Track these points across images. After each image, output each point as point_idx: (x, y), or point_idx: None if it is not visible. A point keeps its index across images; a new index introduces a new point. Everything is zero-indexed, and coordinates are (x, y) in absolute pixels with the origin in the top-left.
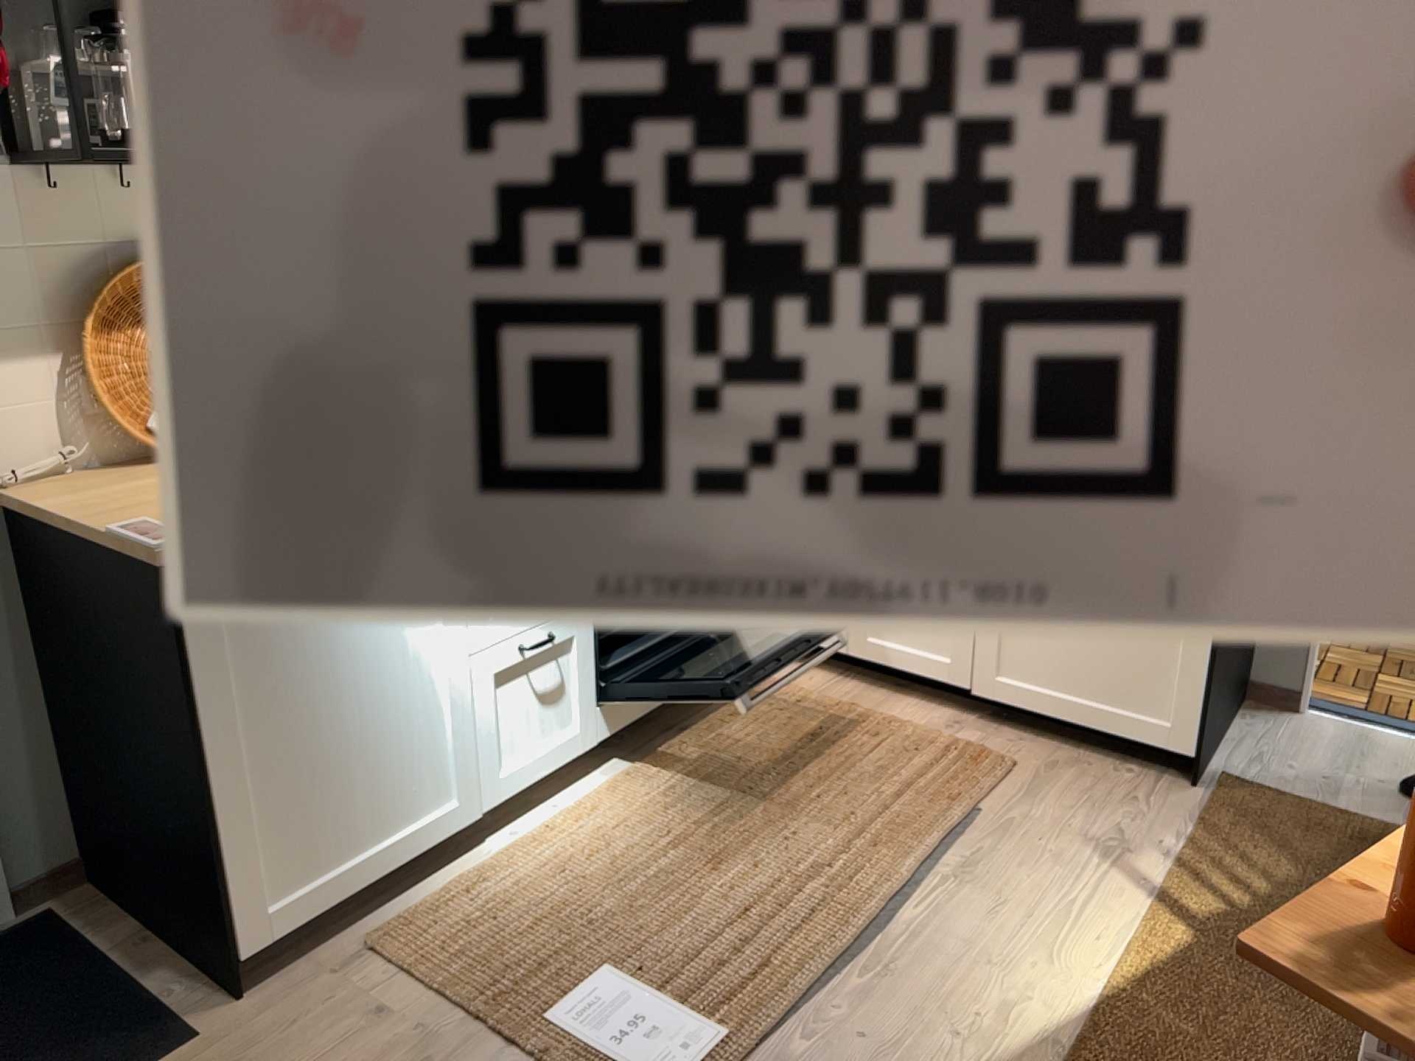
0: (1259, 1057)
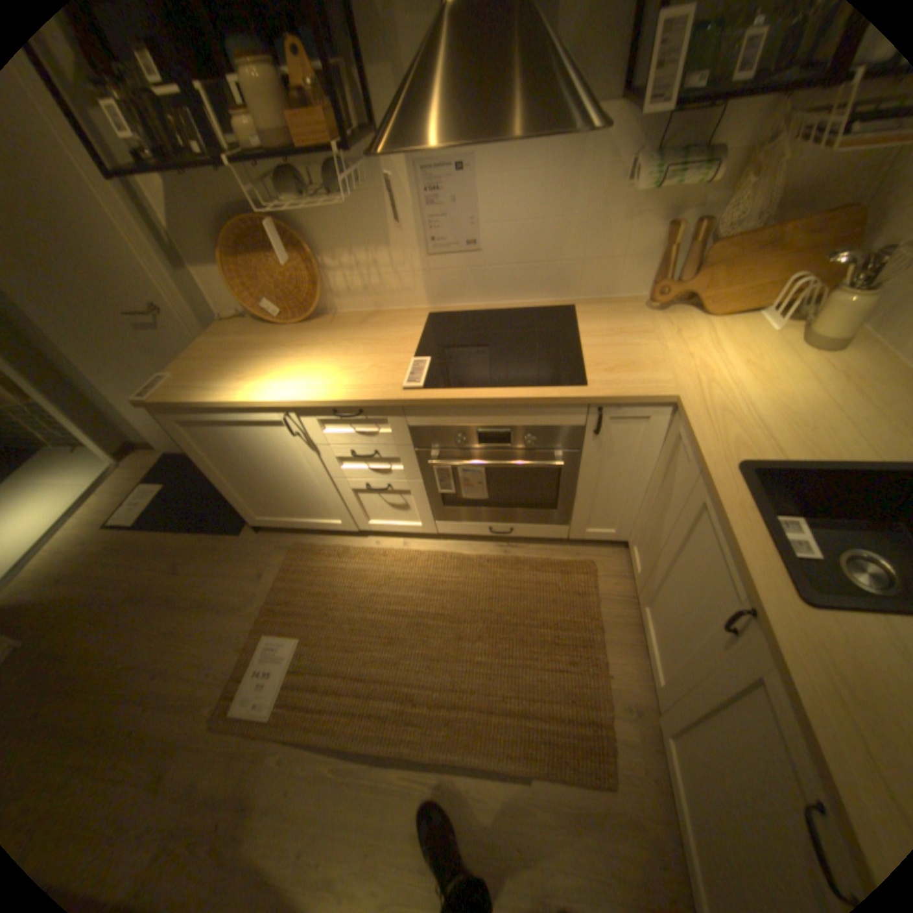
0: None
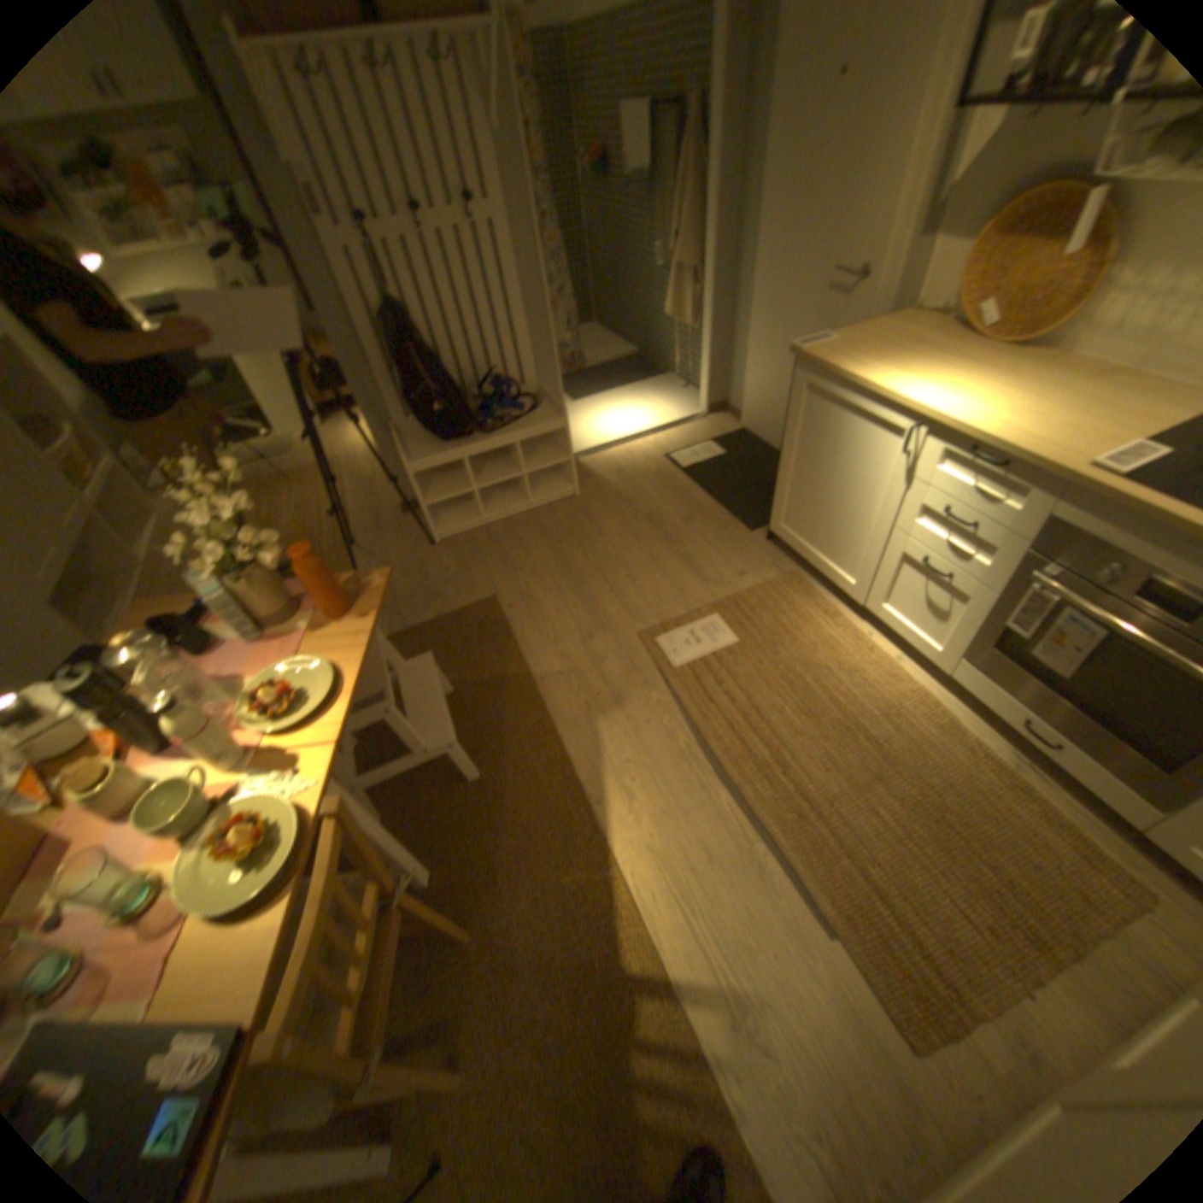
0: (533, 900)
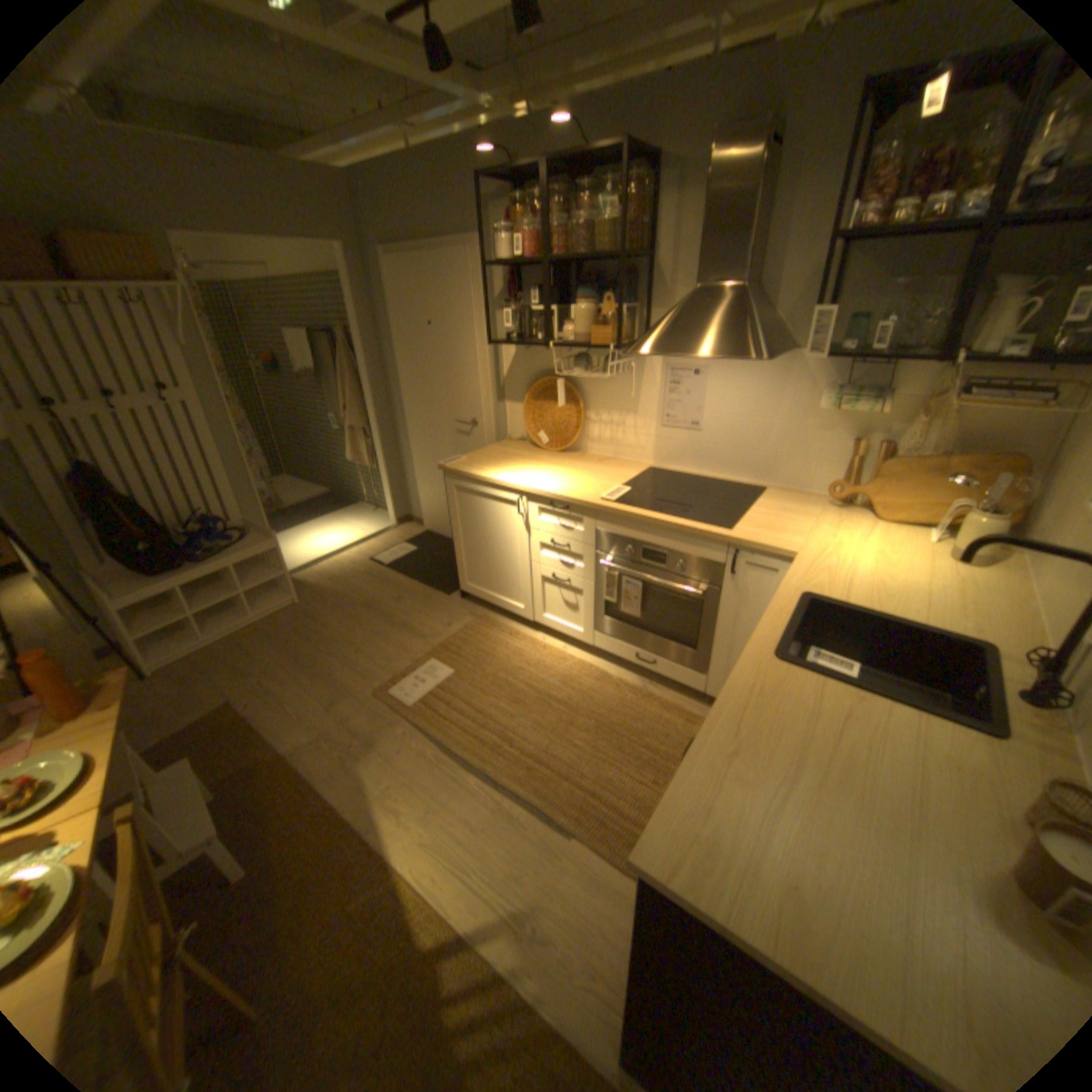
0: (321, 941)
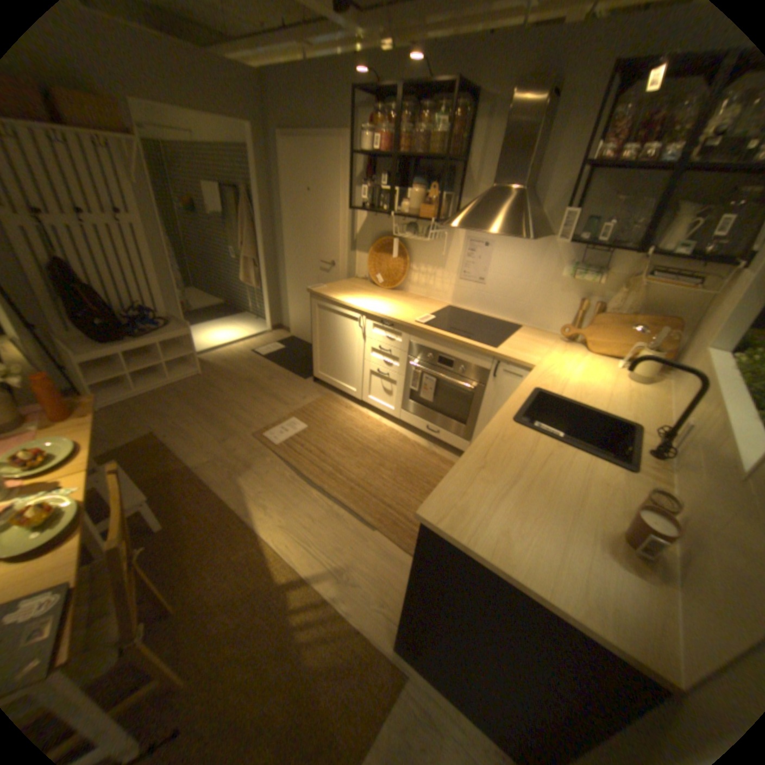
0: (216, 574)
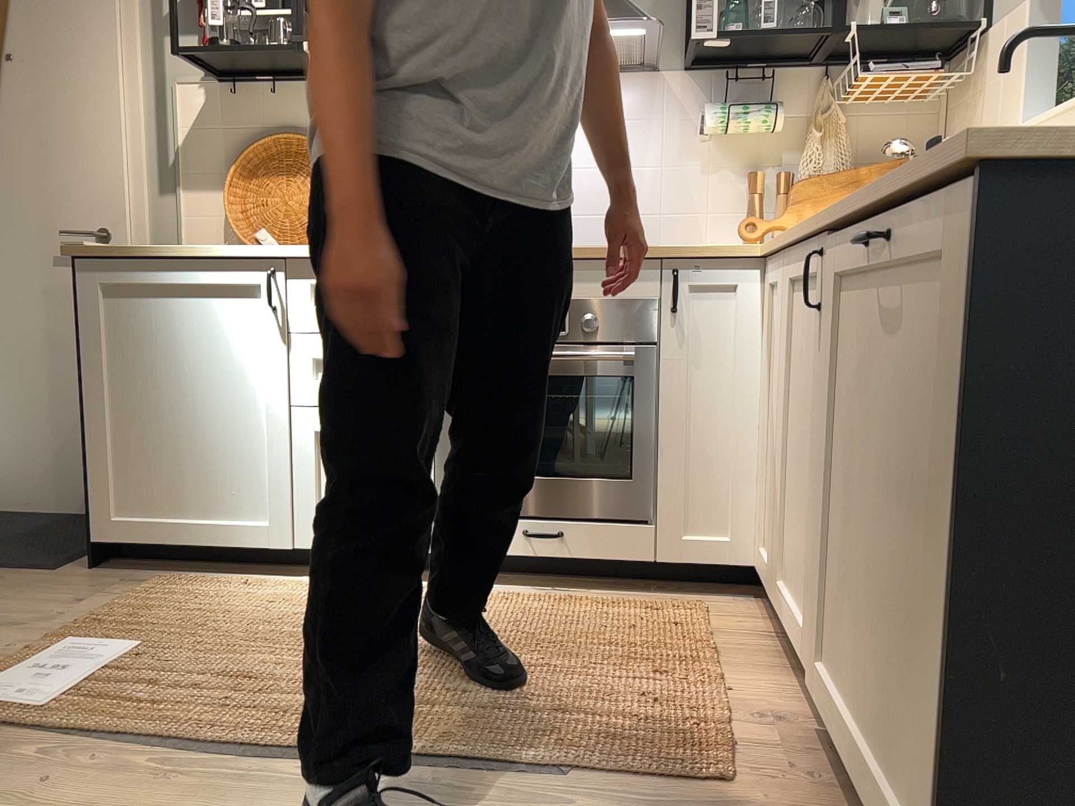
0: None
